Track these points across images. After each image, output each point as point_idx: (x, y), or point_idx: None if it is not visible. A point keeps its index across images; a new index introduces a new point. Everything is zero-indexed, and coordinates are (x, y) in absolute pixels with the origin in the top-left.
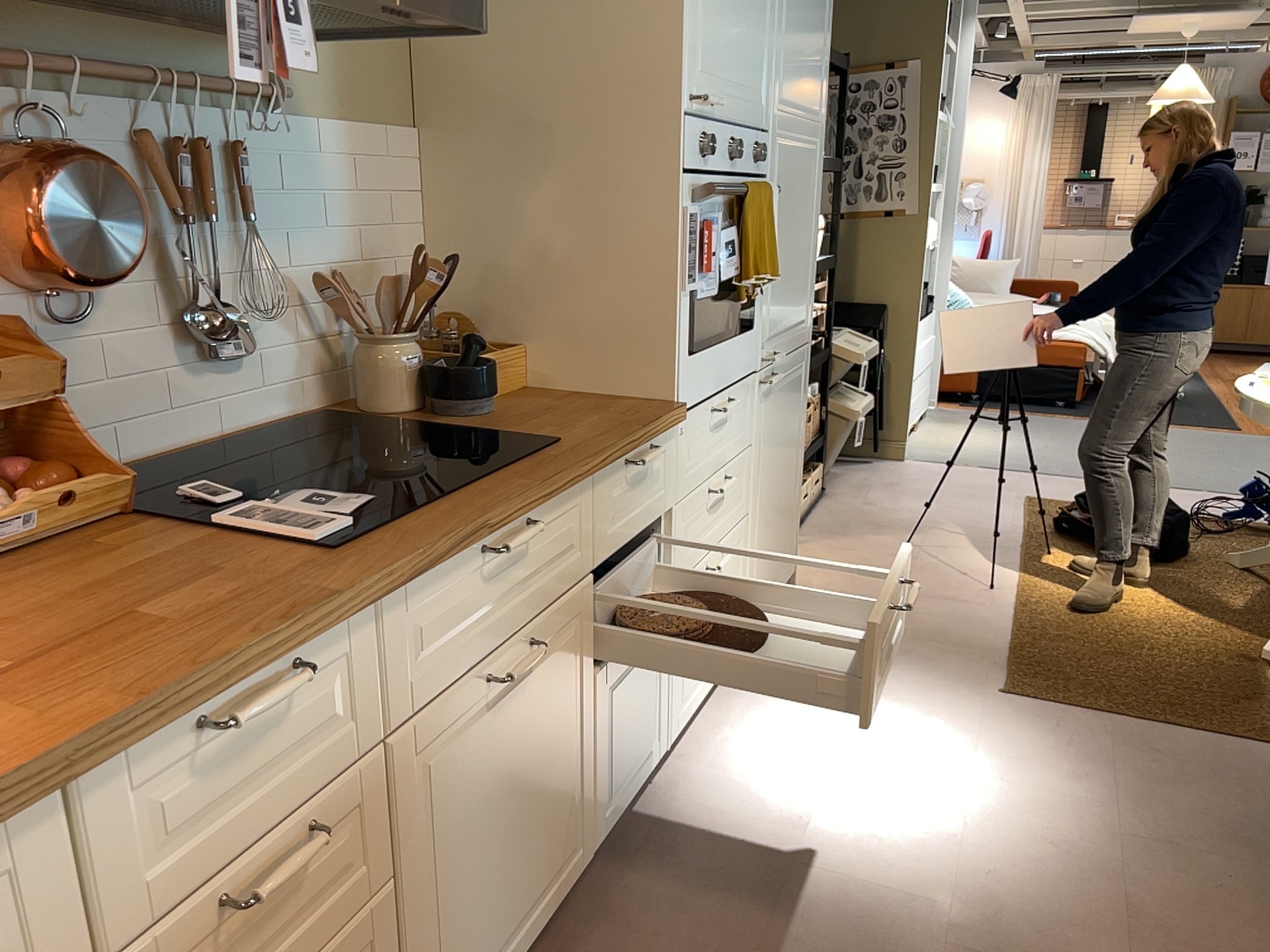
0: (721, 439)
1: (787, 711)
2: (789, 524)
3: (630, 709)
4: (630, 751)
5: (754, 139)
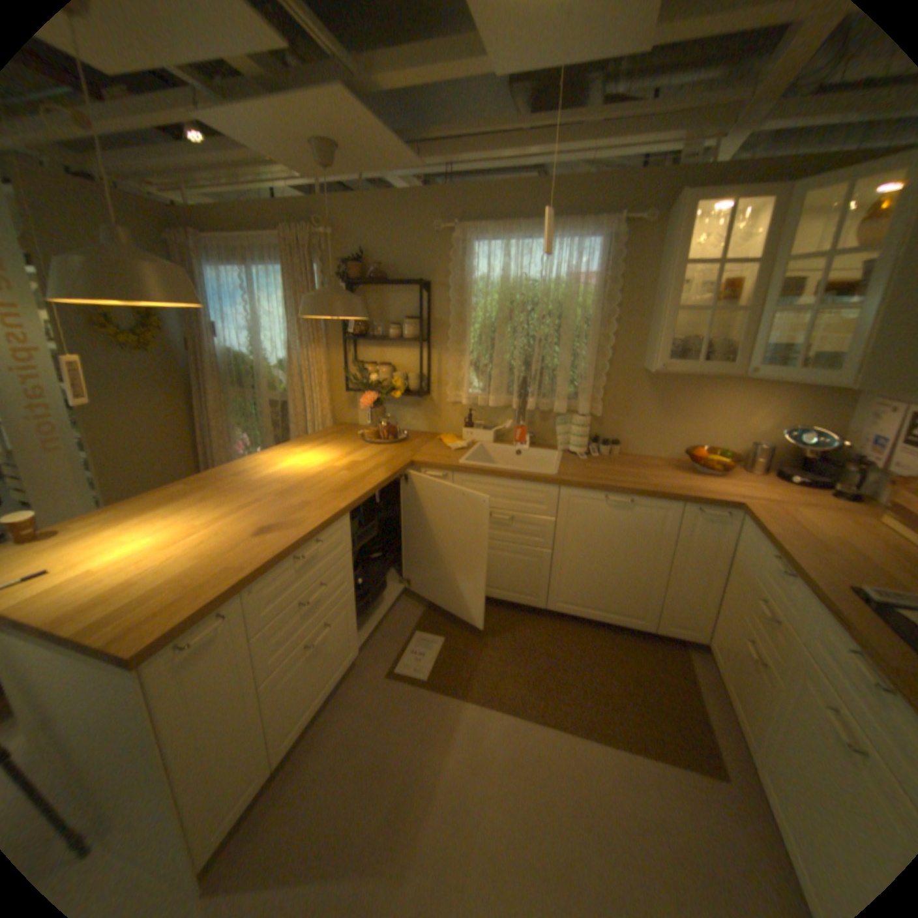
0: None
1: None
2: None
3: None
4: None
5: None
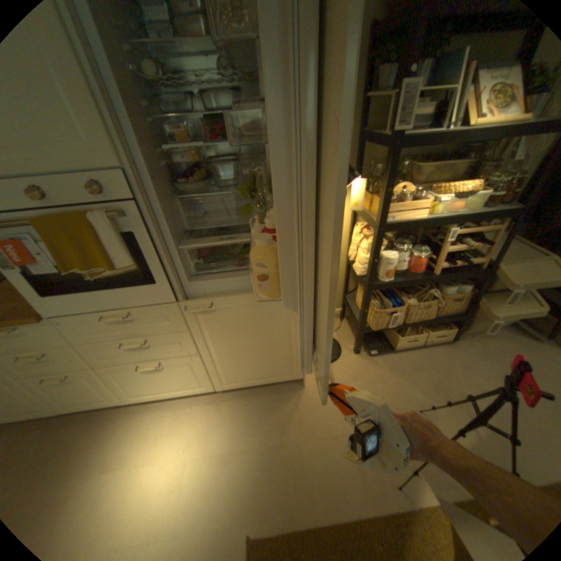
0: (125, 328)
1: (191, 430)
2: (280, 363)
3: (66, 392)
4: (75, 401)
5: (80, 177)
